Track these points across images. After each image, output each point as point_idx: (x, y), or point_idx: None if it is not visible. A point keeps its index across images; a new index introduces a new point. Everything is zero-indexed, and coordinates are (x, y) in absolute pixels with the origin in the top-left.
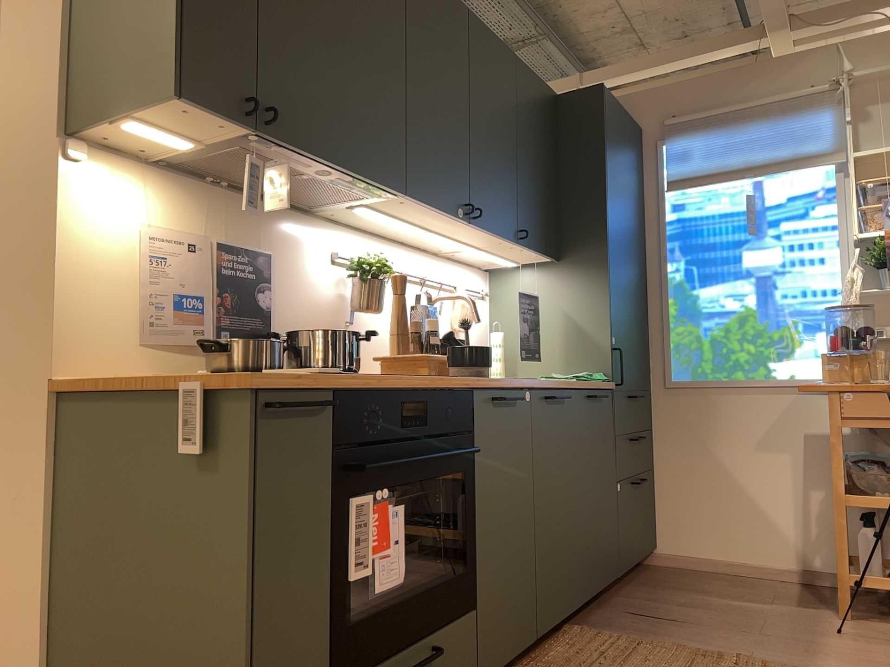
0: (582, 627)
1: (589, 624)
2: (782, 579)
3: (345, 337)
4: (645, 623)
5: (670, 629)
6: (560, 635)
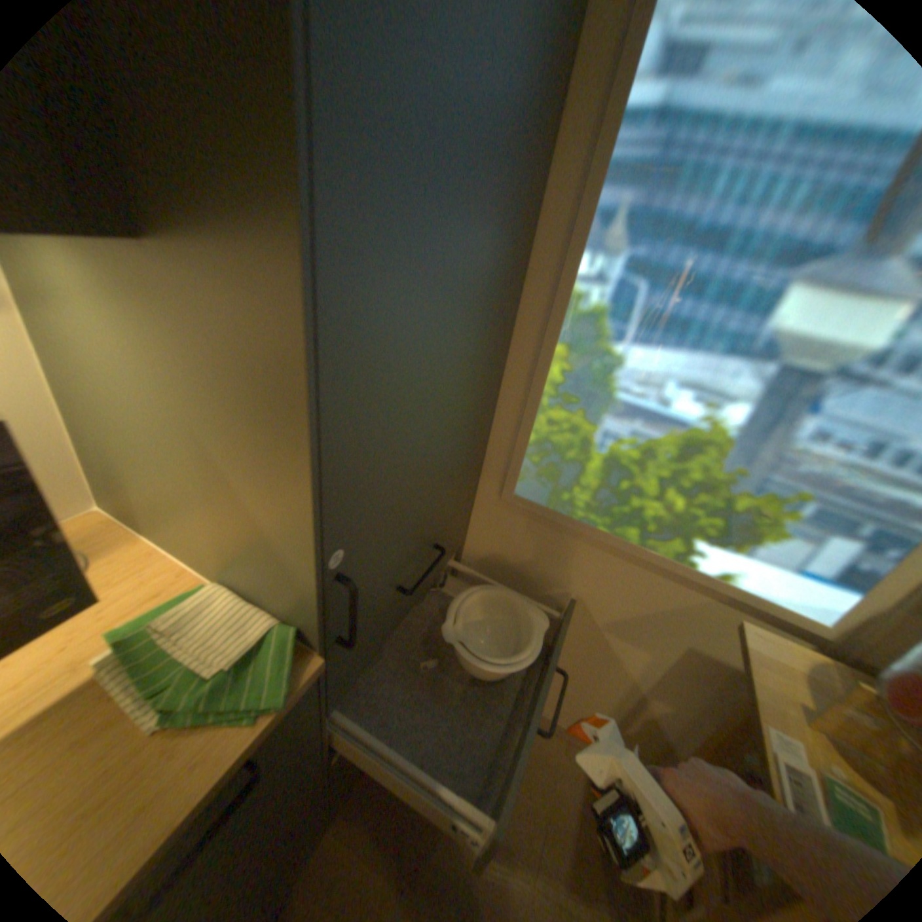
0: None
1: None
2: (571, 743)
3: None
4: None
5: None
6: None
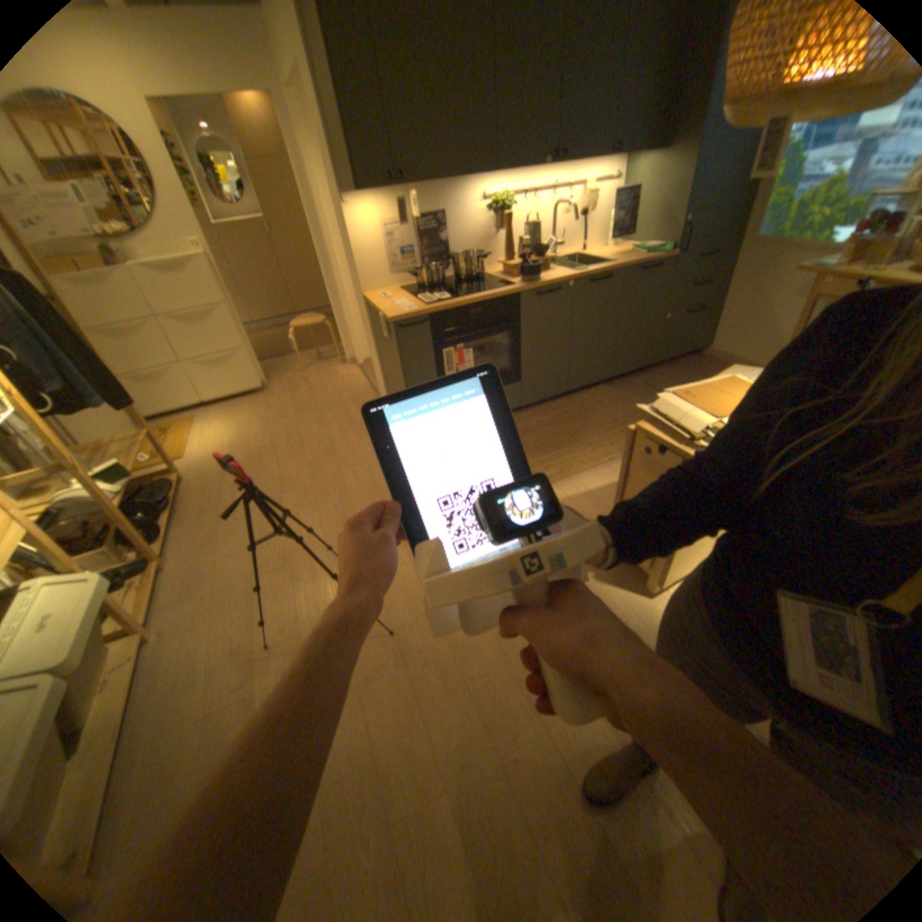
0: (609, 387)
1: (614, 386)
2: None
3: (480, 253)
4: (642, 391)
5: (650, 397)
6: (591, 390)
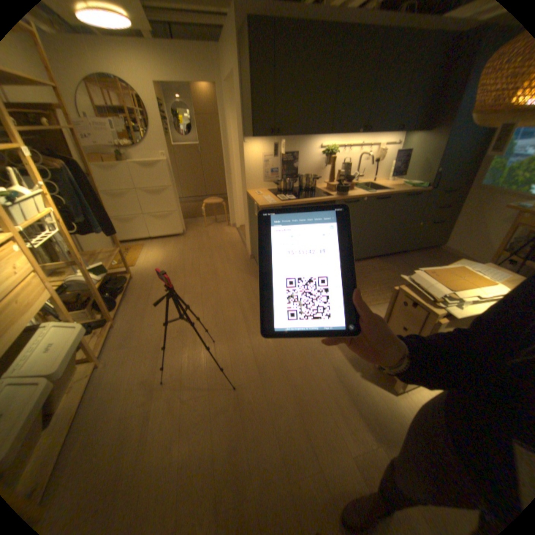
0: (381, 260)
1: (384, 260)
2: None
3: (315, 176)
4: (401, 265)
5: (405, 269)
6: (370, 260)
